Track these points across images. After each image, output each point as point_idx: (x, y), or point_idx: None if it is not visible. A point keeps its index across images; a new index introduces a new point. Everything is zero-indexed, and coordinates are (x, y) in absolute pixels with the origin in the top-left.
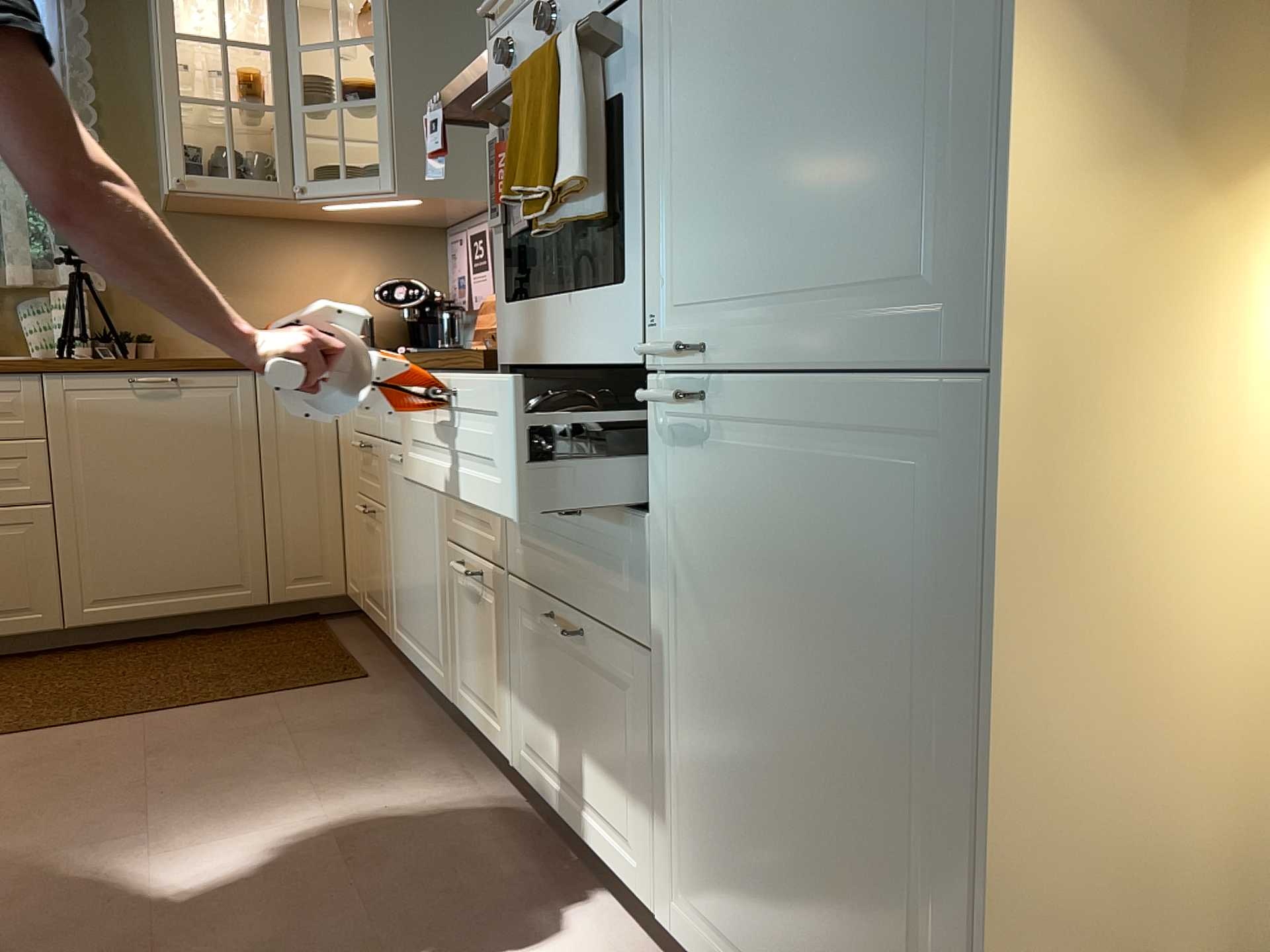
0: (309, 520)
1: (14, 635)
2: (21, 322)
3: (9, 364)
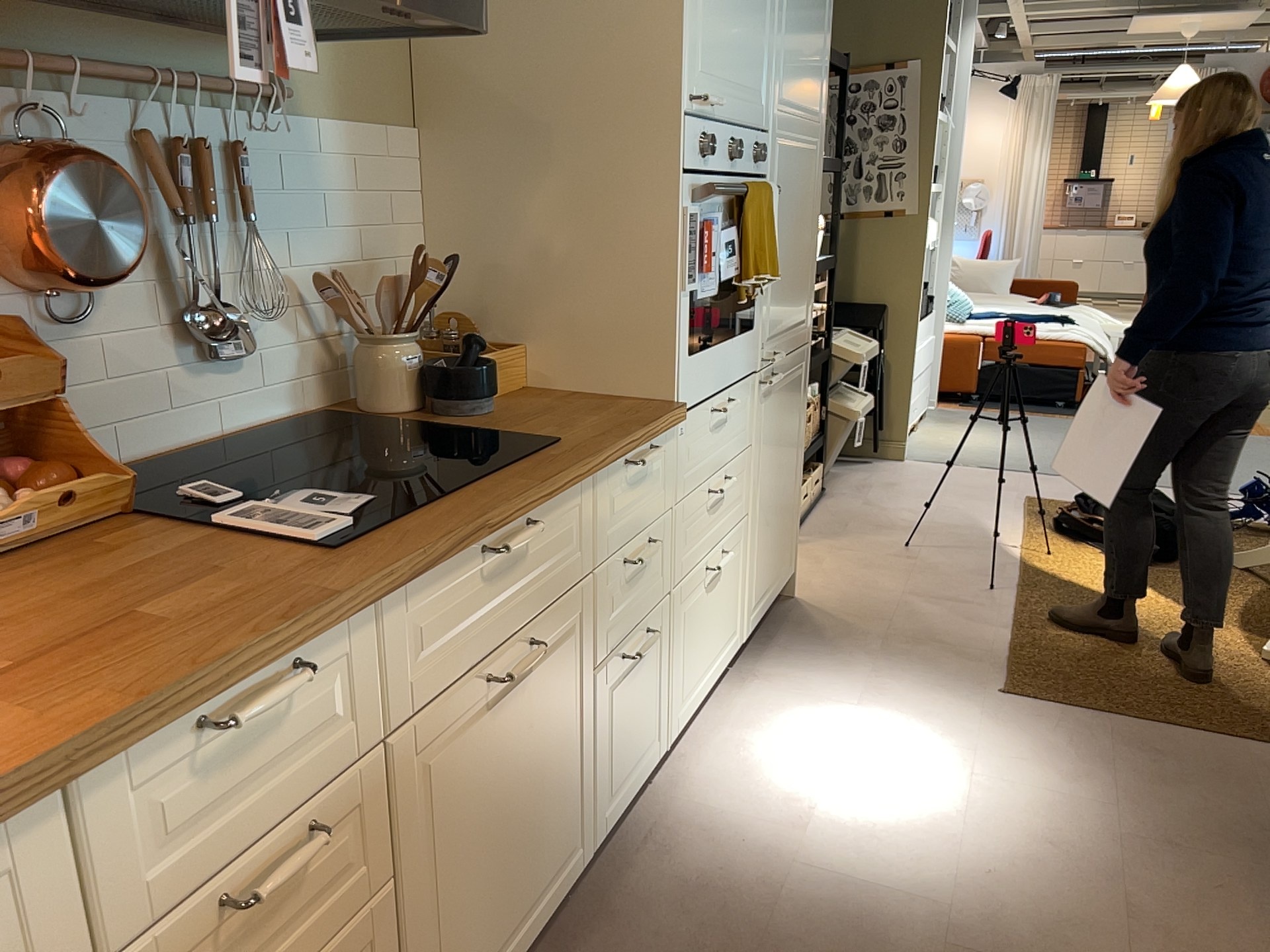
0: None
1: None
2: None
3: None
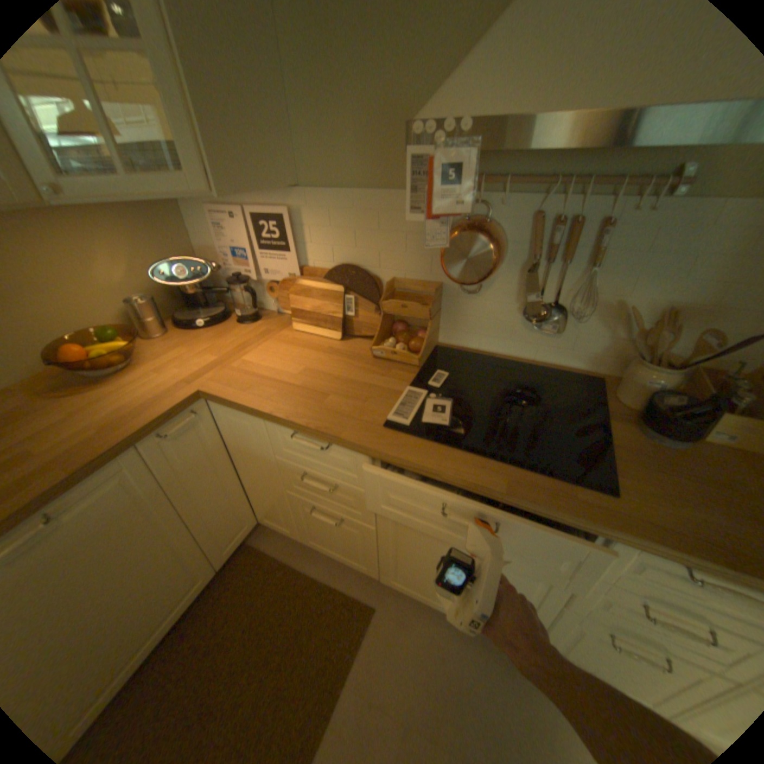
0: (224, 507)
1: None
2: None
3: None
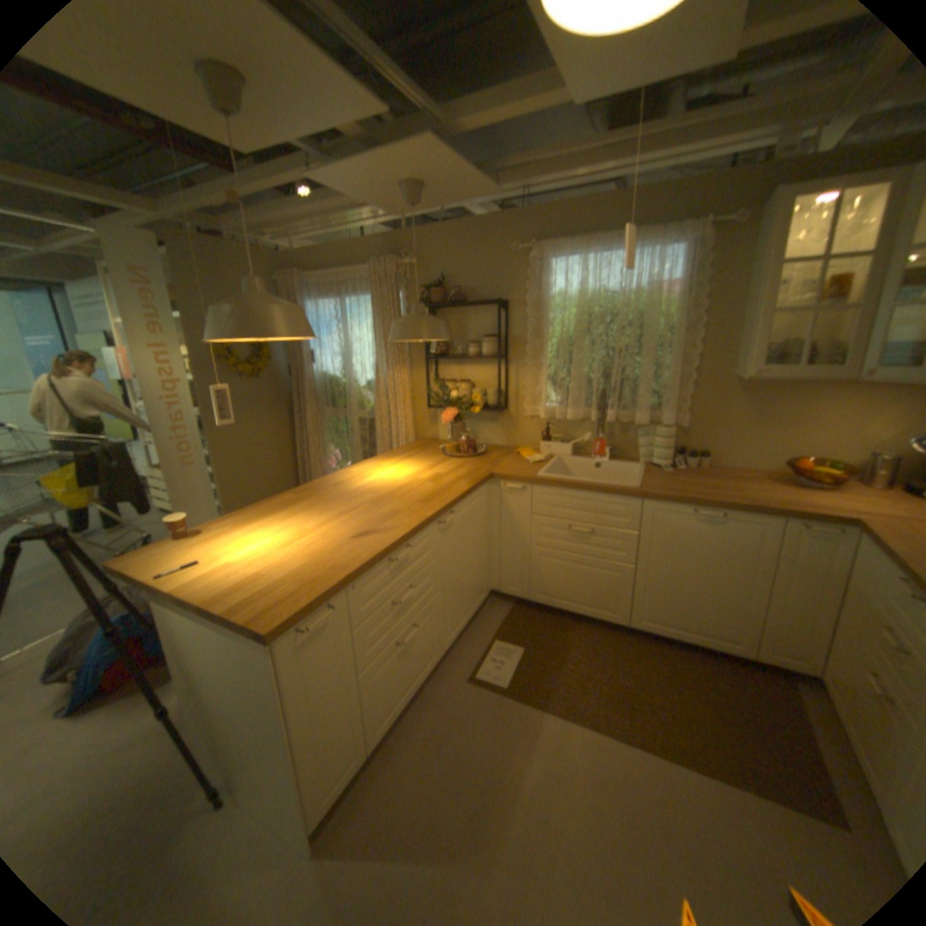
0: (804, 624)
1: (605, 621)
2: (637, 438)
3: (627, 491)
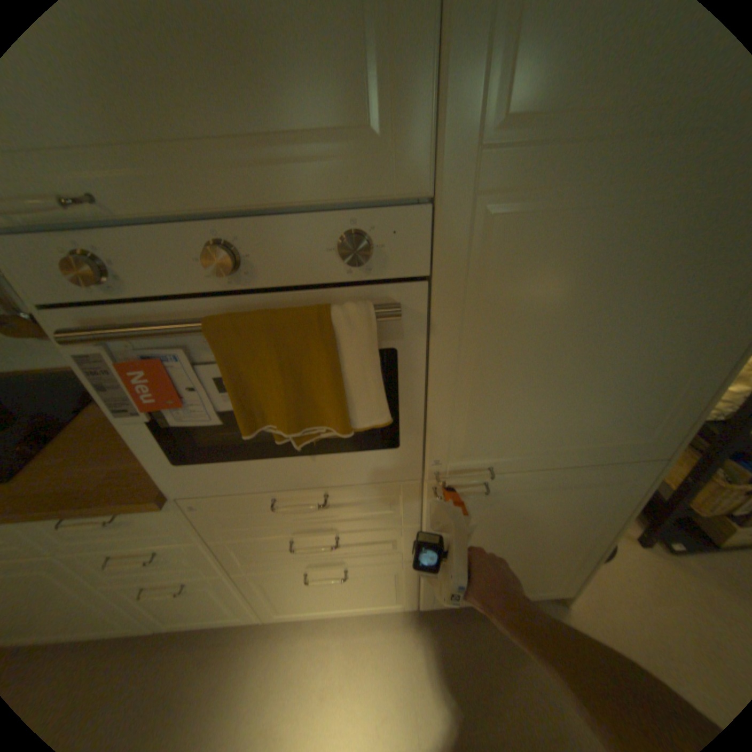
0: None
1: None
2: None
3: None
